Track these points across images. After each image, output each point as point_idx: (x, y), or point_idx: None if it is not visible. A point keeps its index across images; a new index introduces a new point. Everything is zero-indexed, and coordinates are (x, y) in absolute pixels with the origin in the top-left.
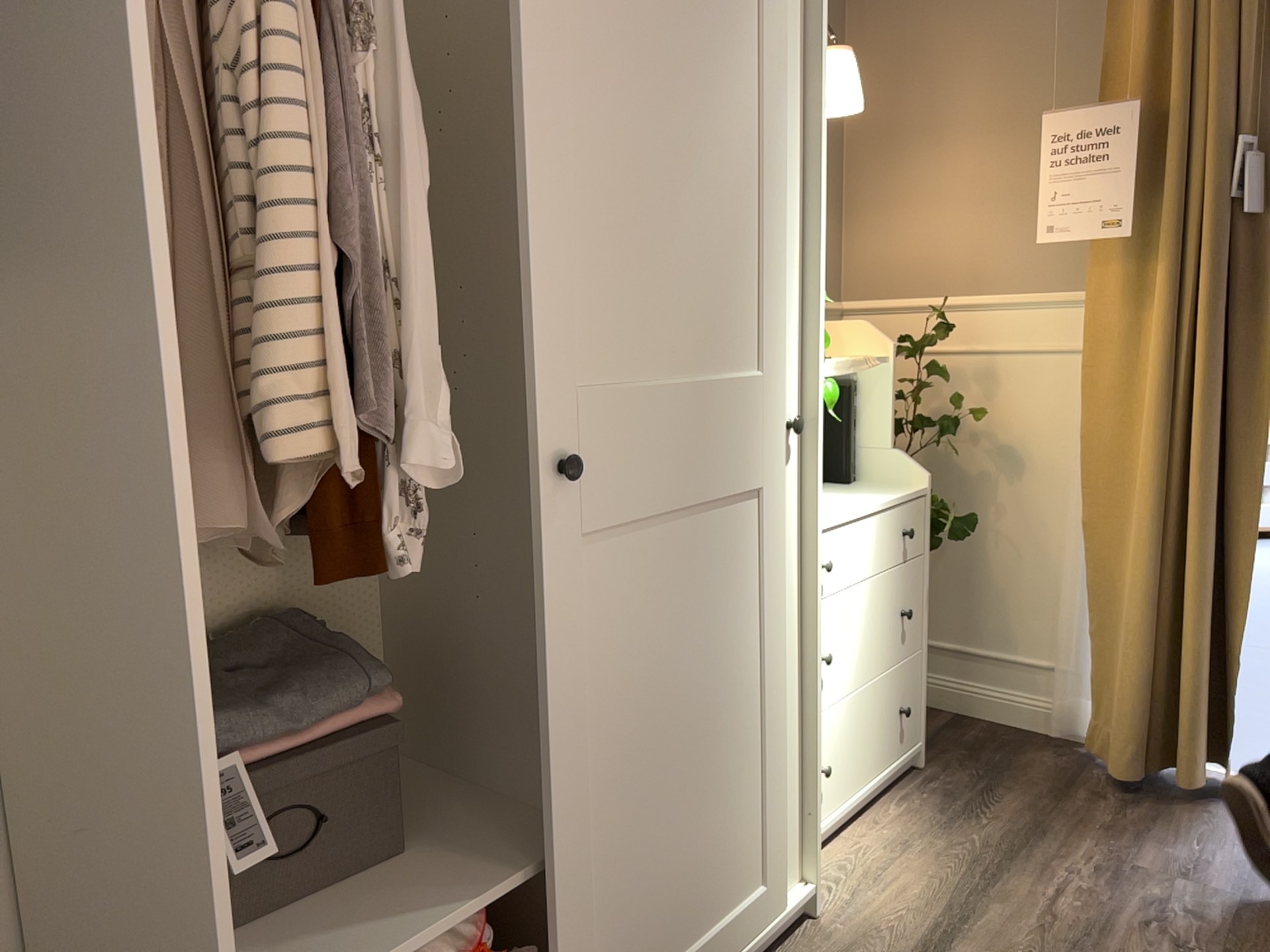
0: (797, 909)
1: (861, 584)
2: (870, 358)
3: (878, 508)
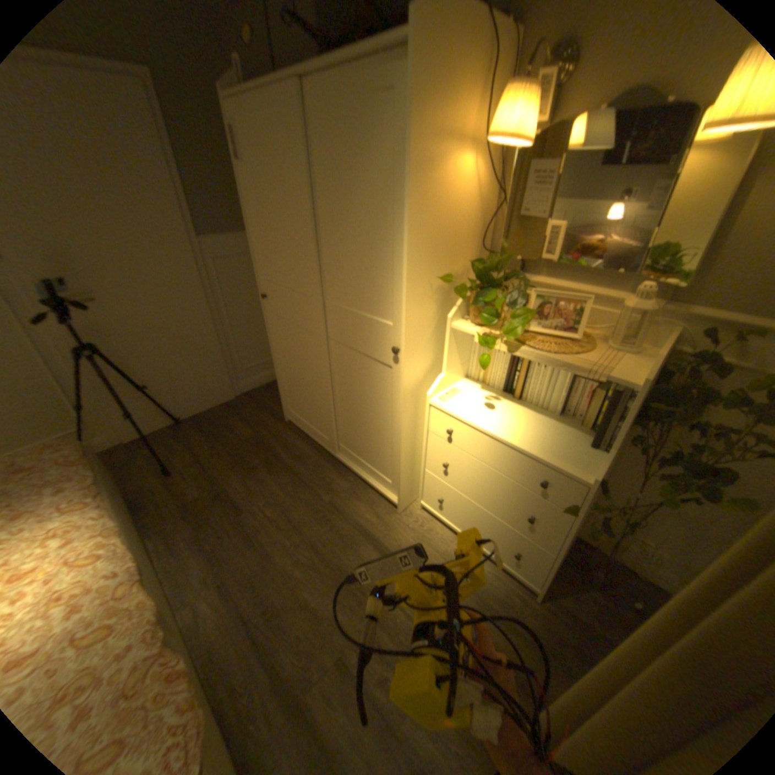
0: (390, 499)
1: (484, 463)
2: (630, 375)
3: (507, 442)
